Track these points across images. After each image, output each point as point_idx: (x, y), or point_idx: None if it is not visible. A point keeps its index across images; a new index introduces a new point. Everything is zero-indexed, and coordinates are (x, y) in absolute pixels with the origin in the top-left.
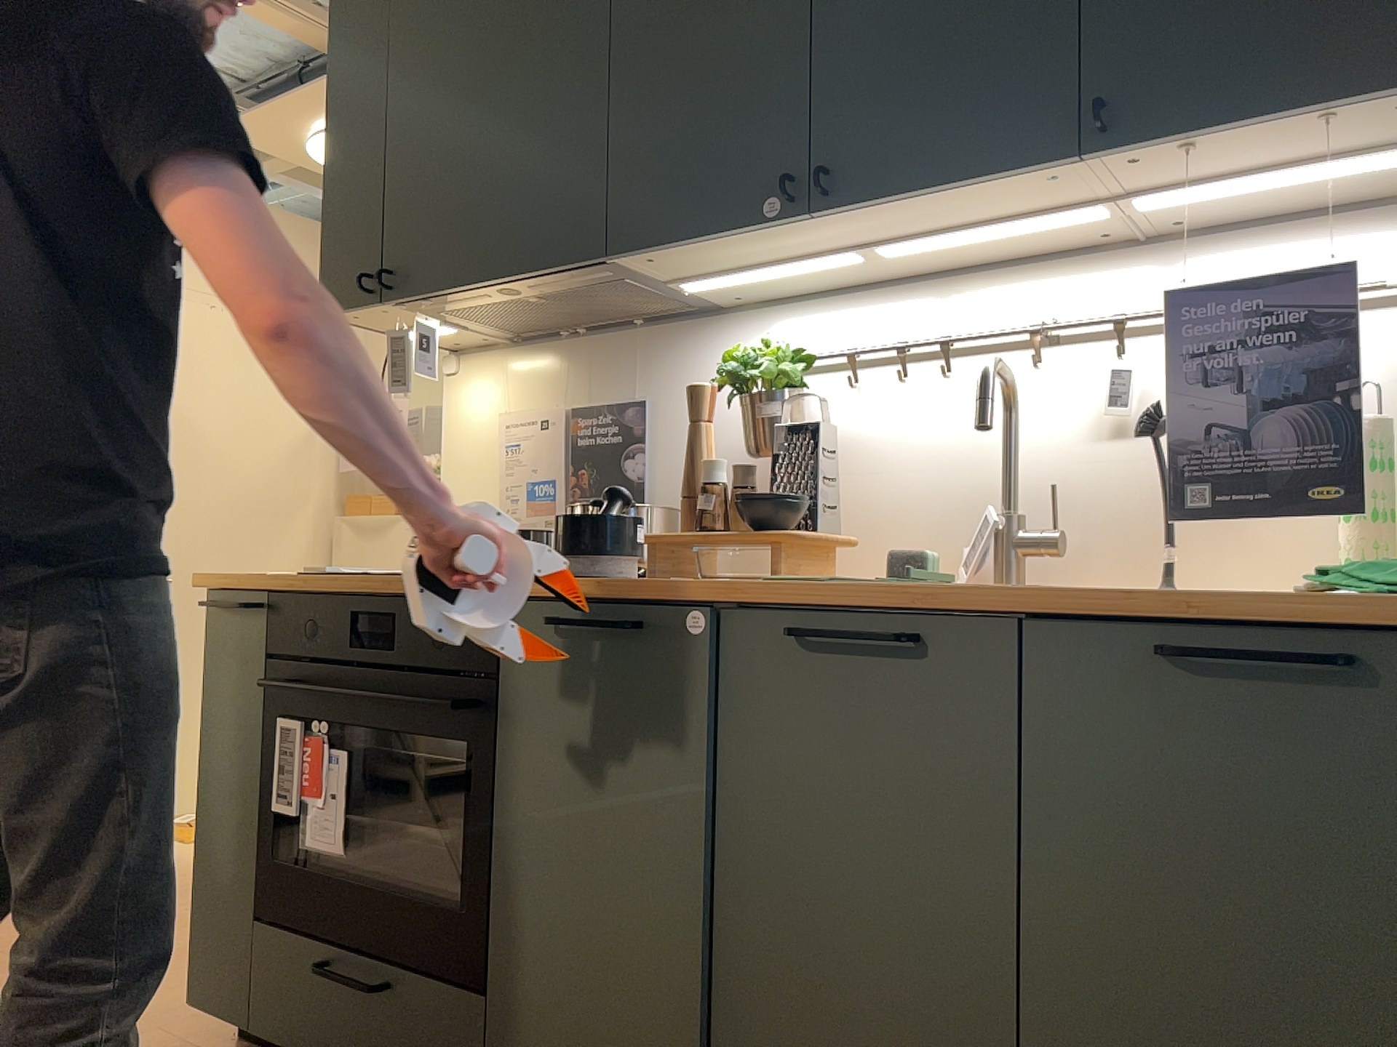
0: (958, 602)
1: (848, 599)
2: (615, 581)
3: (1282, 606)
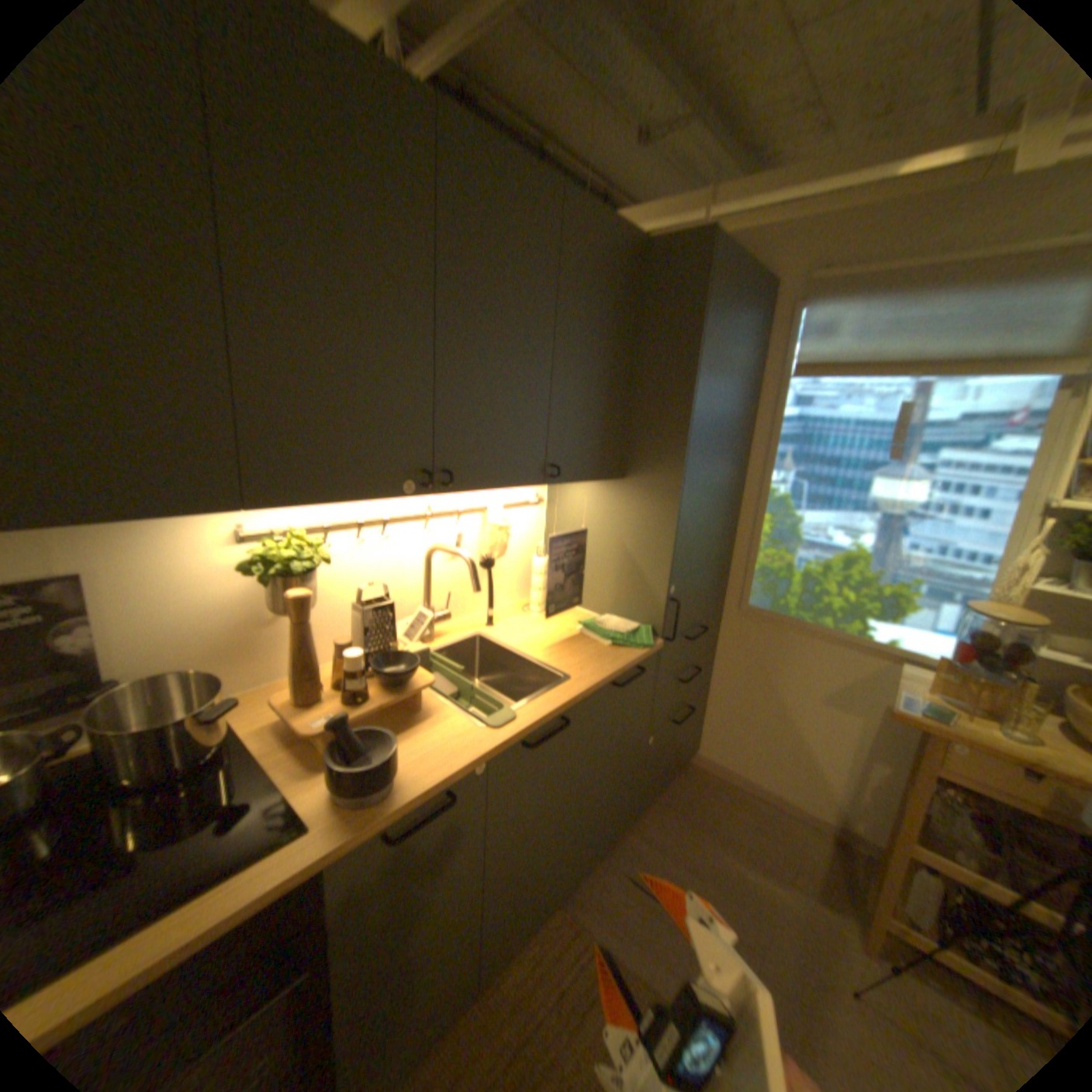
0: (577, 701)
1: (537, 719)
2: (397, 782)
3: (627, 660)
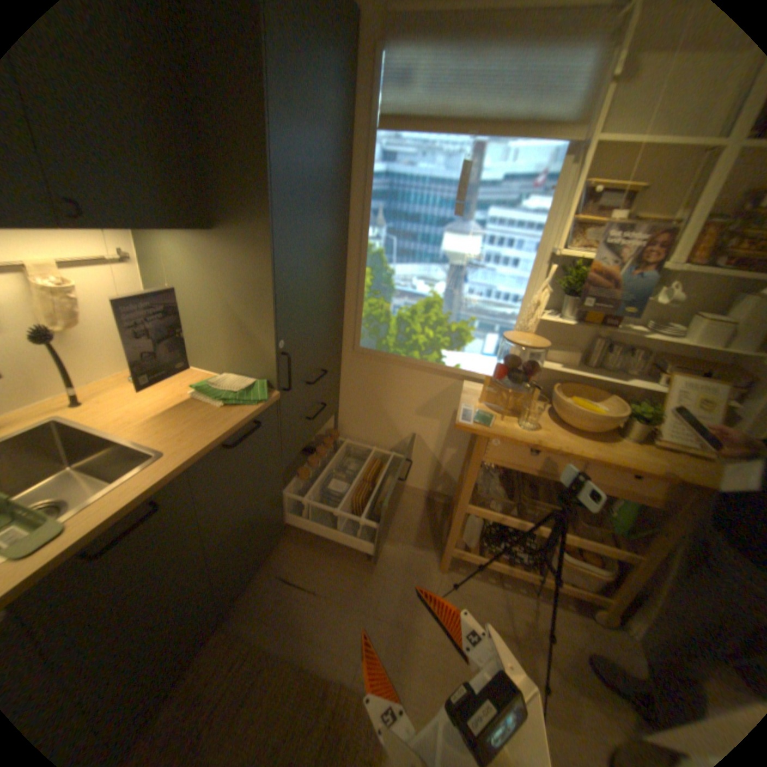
0: (167, 479)
1: (104, 518)
2: None
3: (239, 418)
